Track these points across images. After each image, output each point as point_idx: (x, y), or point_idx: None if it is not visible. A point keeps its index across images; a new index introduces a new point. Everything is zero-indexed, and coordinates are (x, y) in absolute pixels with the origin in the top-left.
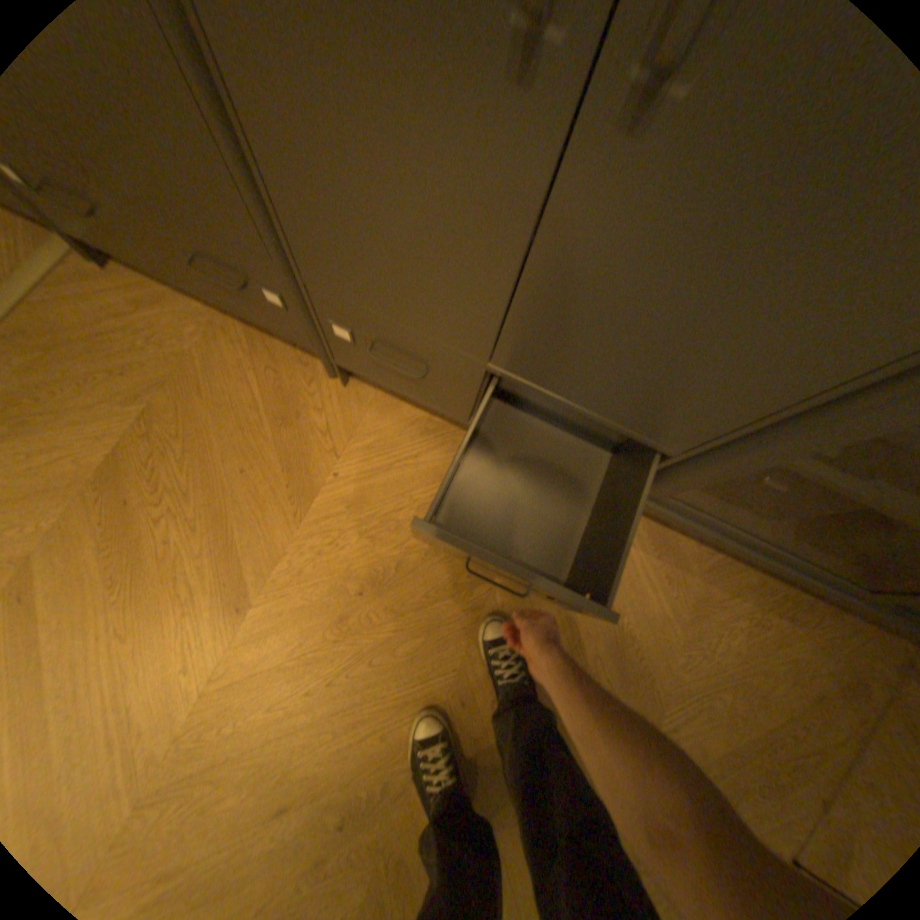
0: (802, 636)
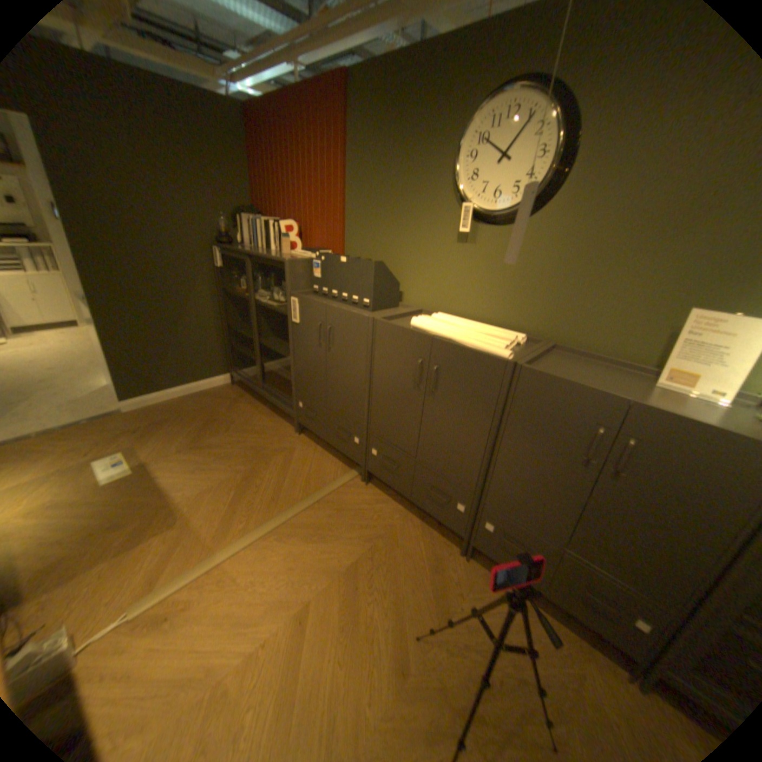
0: None
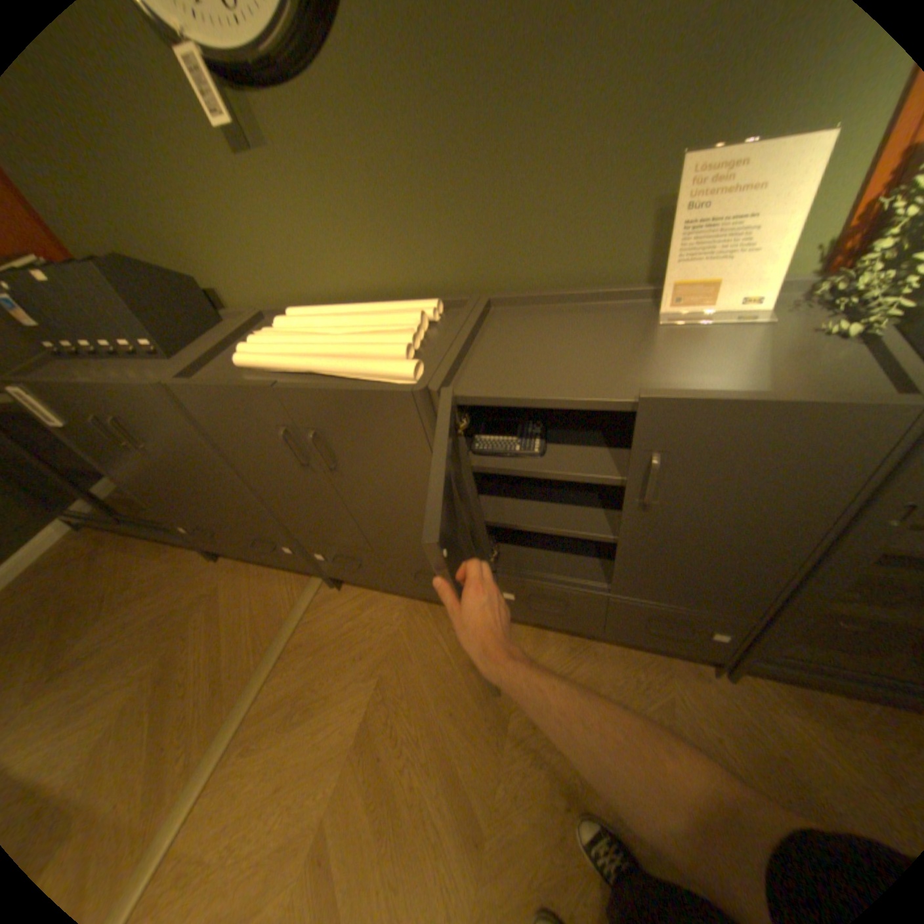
0: None
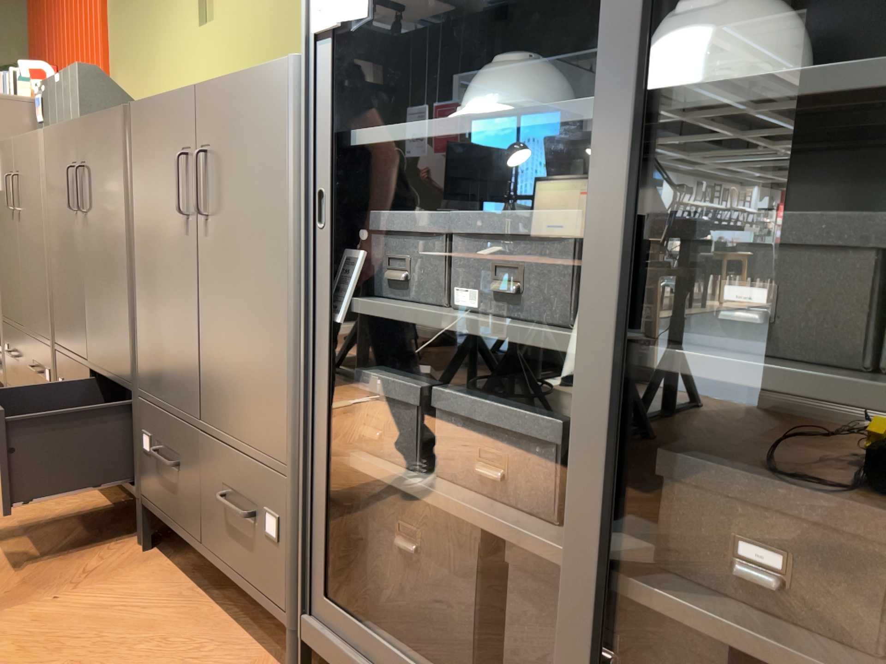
0: None
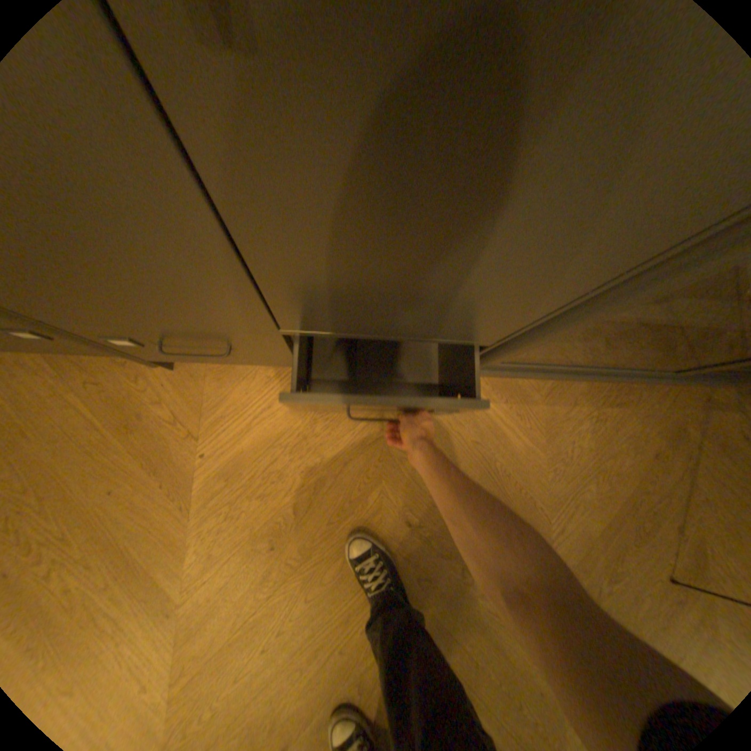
0: (630, 414)
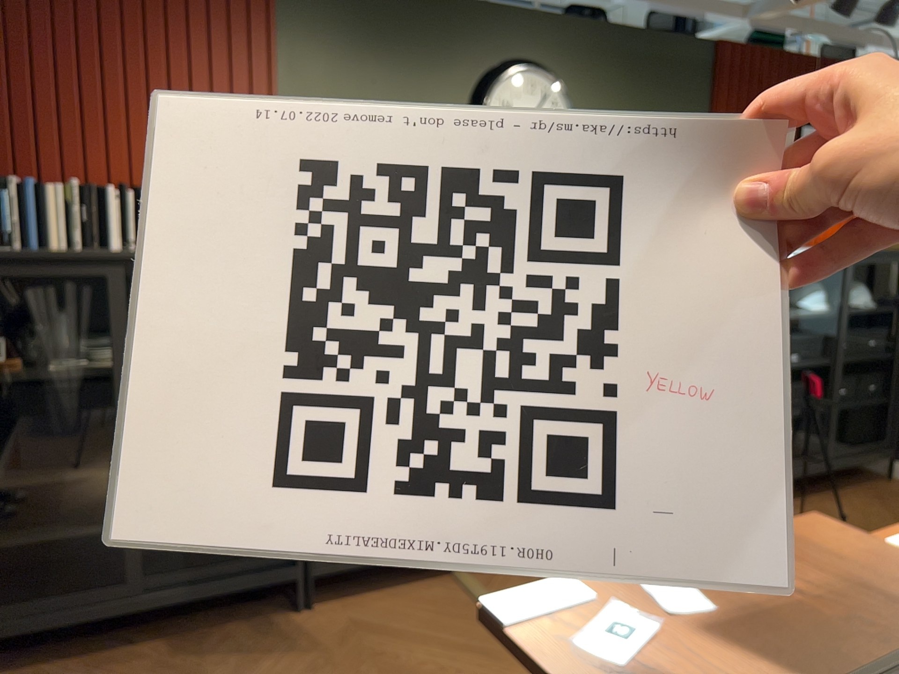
0: (853, 499)
